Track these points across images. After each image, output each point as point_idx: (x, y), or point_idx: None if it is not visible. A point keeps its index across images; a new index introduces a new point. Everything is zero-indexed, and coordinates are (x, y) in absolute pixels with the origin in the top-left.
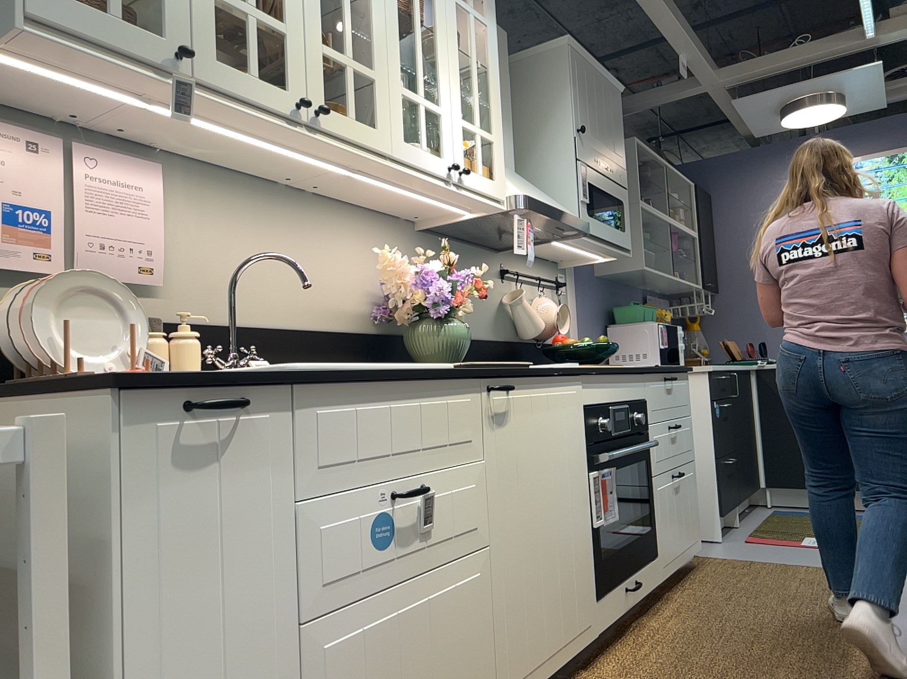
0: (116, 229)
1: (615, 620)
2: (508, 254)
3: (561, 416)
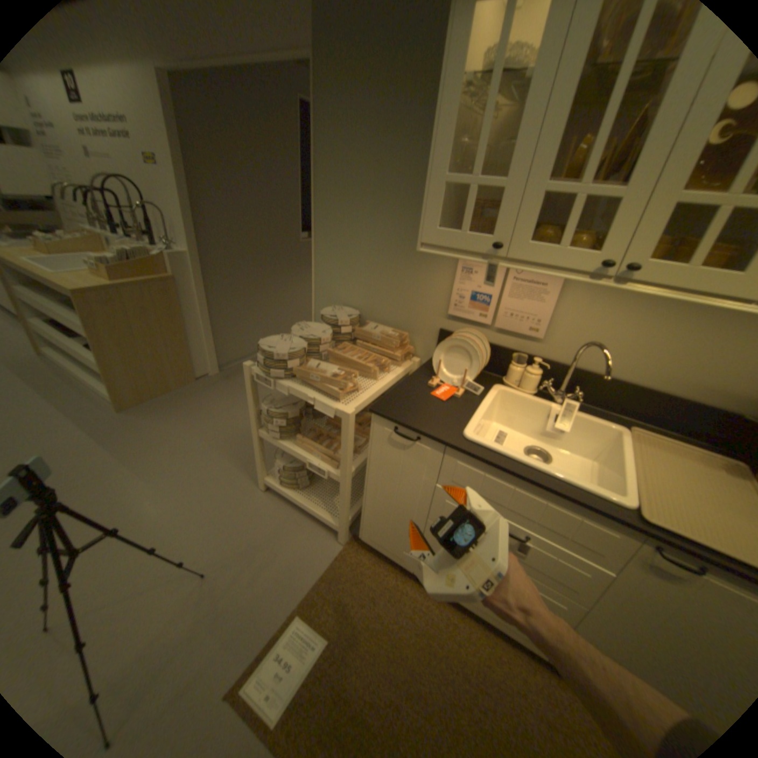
0: (522, 306)
1: None
2: None
3: None
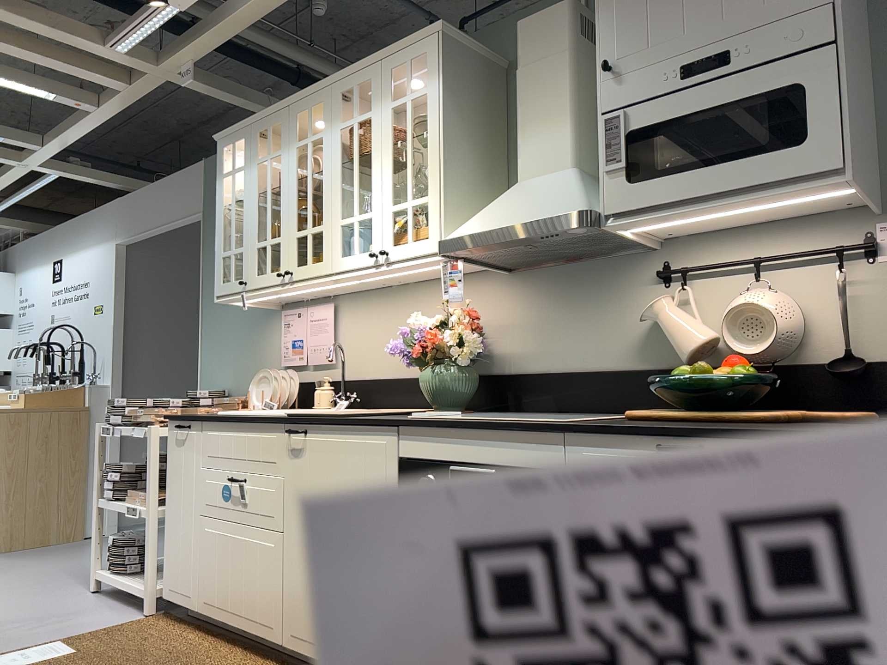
0: (317, 340)
1: None
2: (678, 245)
3: (359, 462)
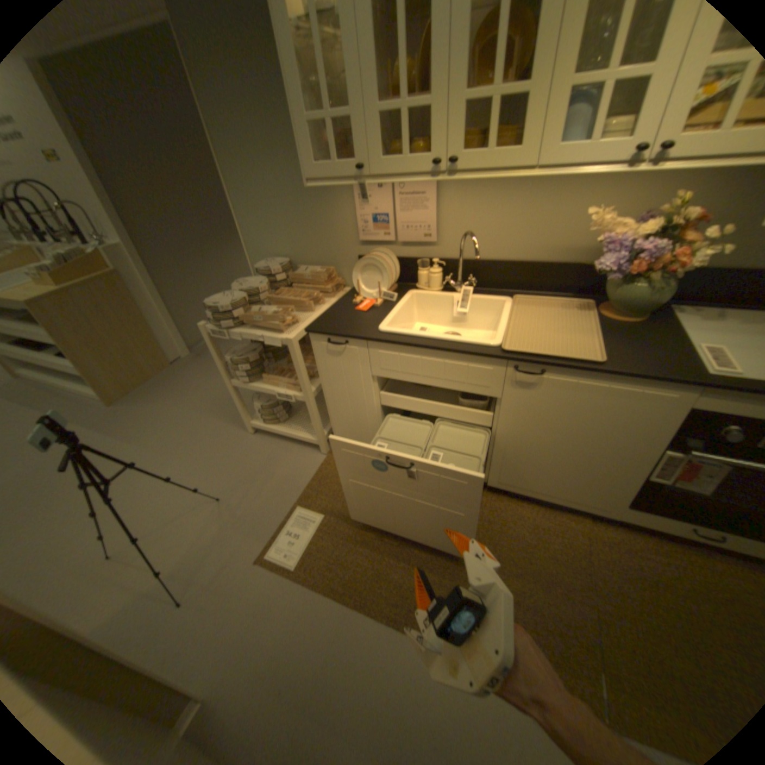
0: (412, 218)
1: (657, 530)
2: None
3: (628, 405)
